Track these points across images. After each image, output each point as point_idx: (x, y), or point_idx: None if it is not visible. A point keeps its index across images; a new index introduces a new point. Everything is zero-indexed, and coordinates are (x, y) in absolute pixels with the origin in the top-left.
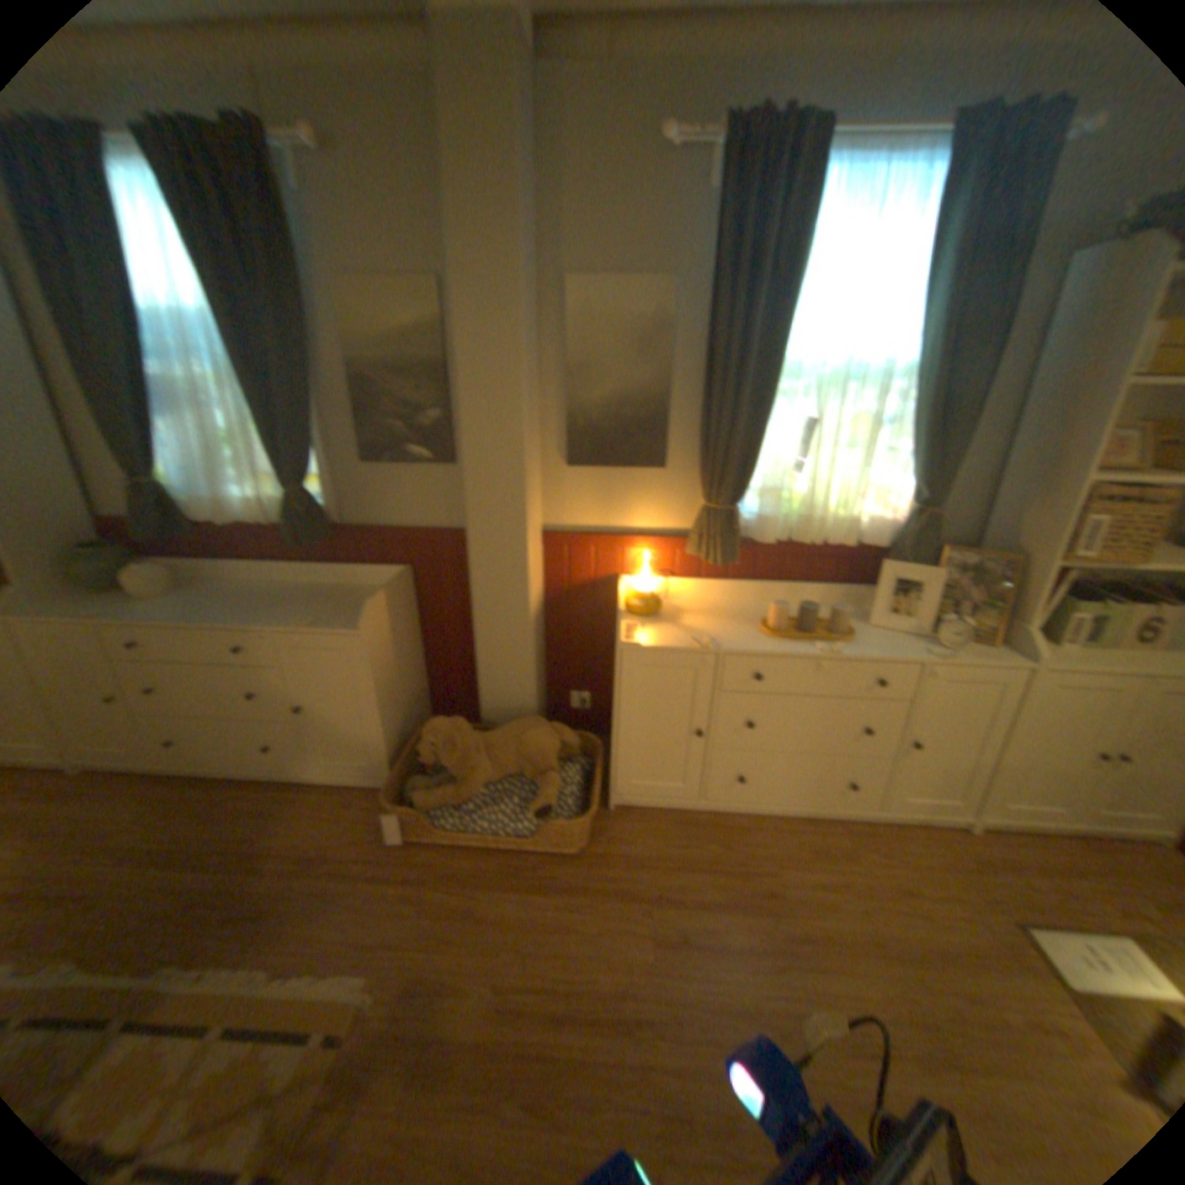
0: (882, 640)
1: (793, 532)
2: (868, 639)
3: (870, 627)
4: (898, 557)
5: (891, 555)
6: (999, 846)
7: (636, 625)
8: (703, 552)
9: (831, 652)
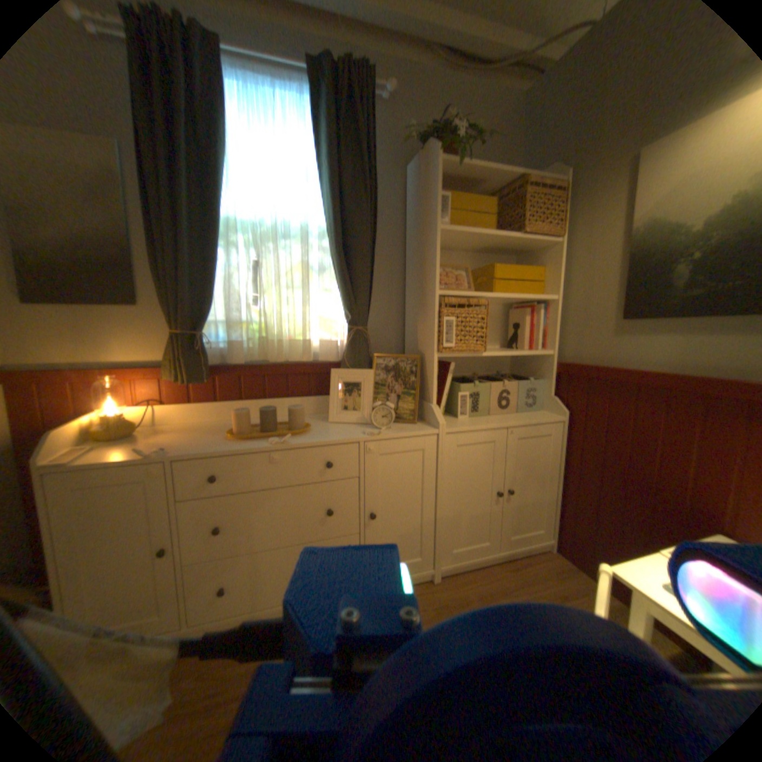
0: (334, 430)
1: (262, 354)
2: (323, 431)
3: (330, 423)
4: (345, 367)
5: (342, 367)
6: (453, 587)
7: (87, 448)
8: (179, 376)
9: (278, 442)
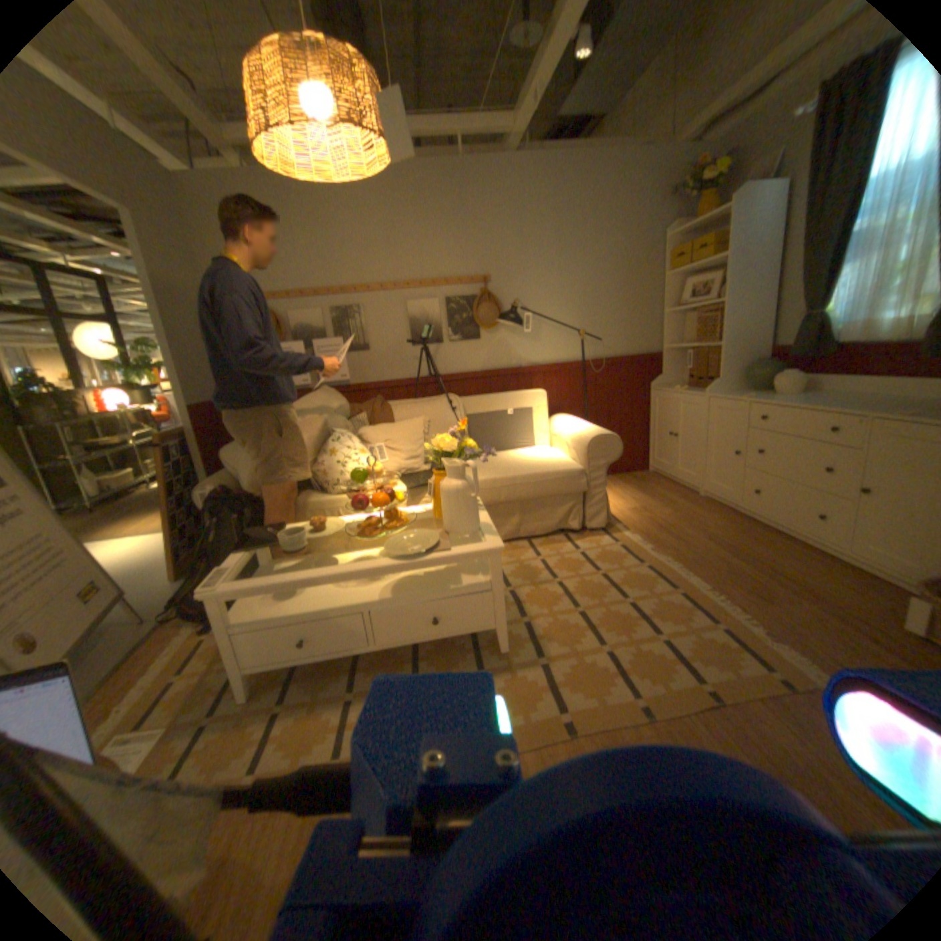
0: None
1: None
2: None
3: None
4: None
5: None
6: None
7: None
8: None
9: None
